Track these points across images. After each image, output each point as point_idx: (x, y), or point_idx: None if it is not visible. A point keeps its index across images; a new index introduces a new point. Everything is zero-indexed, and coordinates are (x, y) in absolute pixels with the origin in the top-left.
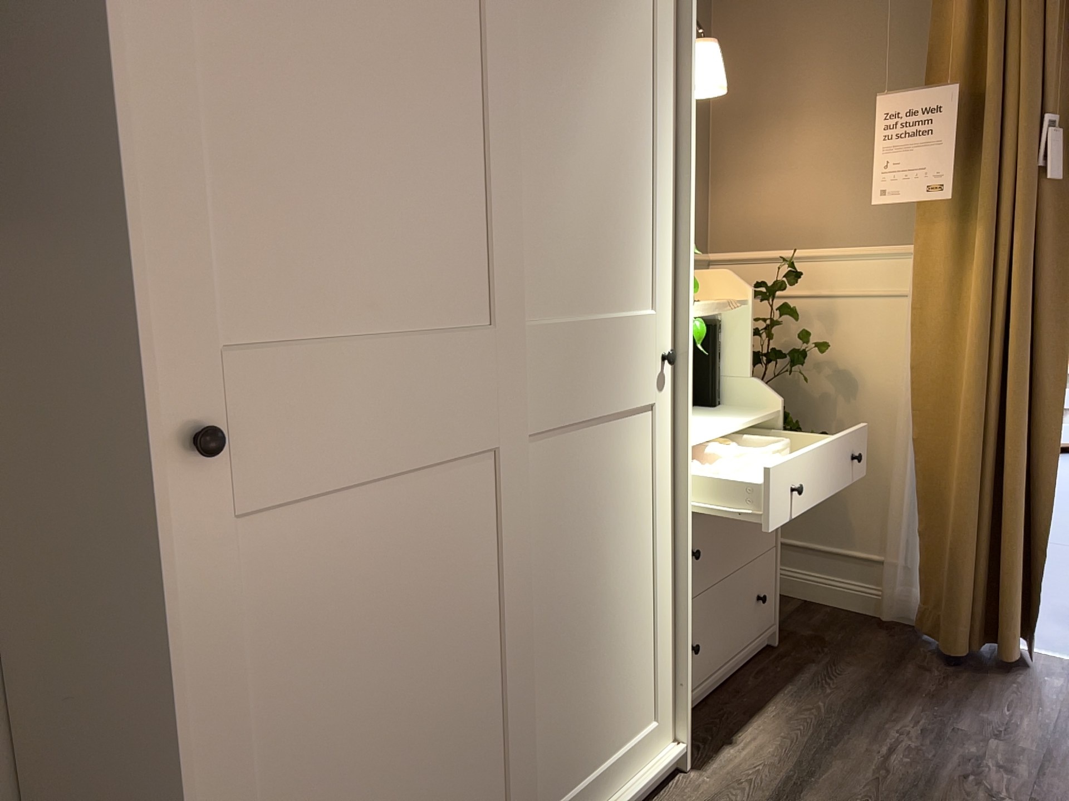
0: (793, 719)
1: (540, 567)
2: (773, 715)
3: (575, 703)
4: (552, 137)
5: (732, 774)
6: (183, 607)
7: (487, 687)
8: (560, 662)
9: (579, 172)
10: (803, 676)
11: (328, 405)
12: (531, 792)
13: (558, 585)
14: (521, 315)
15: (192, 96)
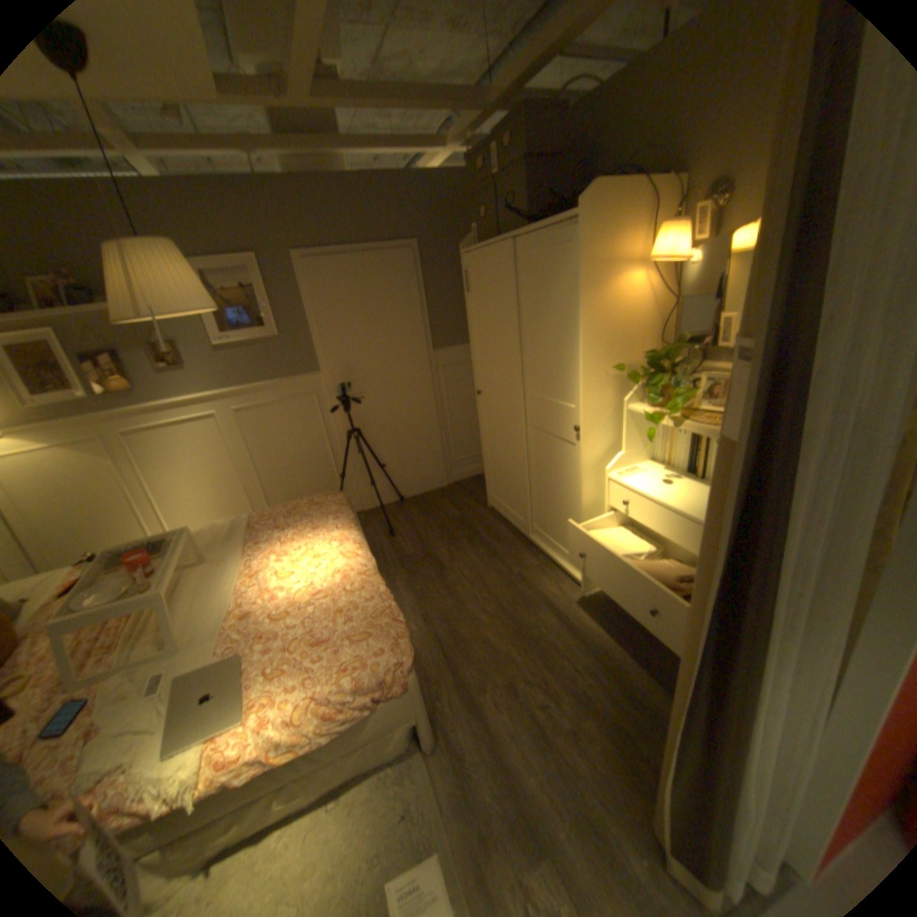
0: (617, 649)
1: (535, 464)
2: (623, 643)
3: (545, 512)
4: (533, 340)
5: (578, 605)
6: (480, 417)
7: (518, 477)
8: (541, 495)
9: (542, 351)
10: (670, 683)
11: (491, 396)
12: (532, 516)
13: (540, 474)
14: (524, 392)
15: (476, 342)
